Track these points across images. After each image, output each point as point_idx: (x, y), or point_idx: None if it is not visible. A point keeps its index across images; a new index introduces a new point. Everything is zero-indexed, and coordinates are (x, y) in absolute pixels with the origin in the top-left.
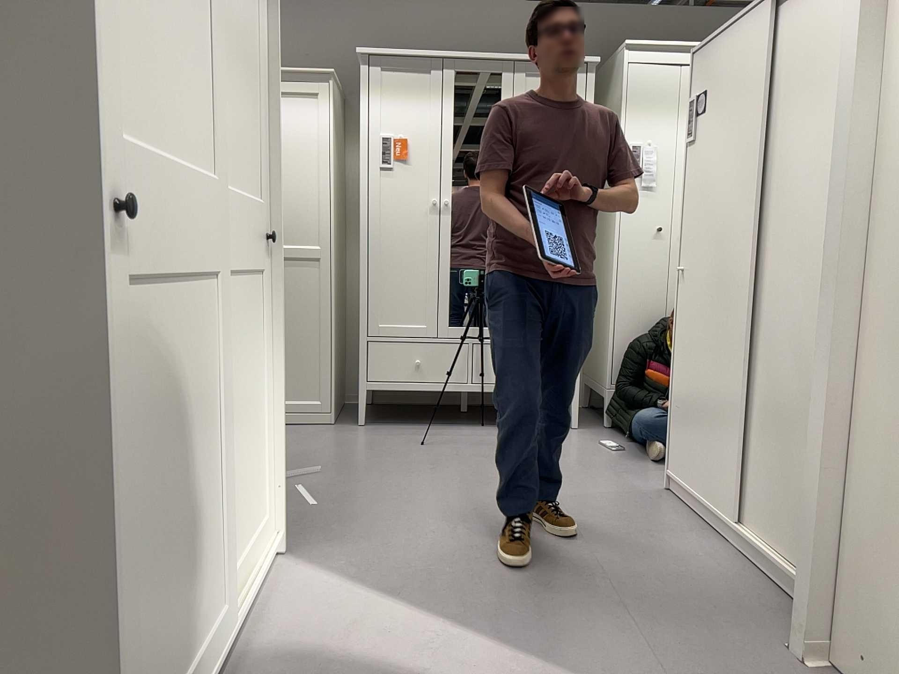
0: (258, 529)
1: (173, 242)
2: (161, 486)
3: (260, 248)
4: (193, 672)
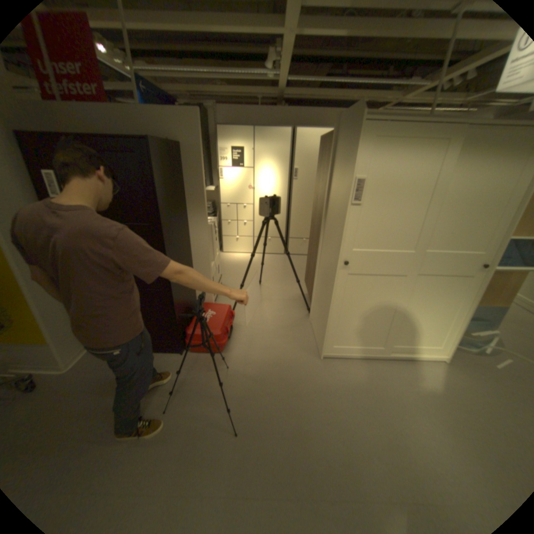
0: (433, 348)
1: (380, 267)
2: (360, 311)
3: (478, 269)
4: (363, 349)
